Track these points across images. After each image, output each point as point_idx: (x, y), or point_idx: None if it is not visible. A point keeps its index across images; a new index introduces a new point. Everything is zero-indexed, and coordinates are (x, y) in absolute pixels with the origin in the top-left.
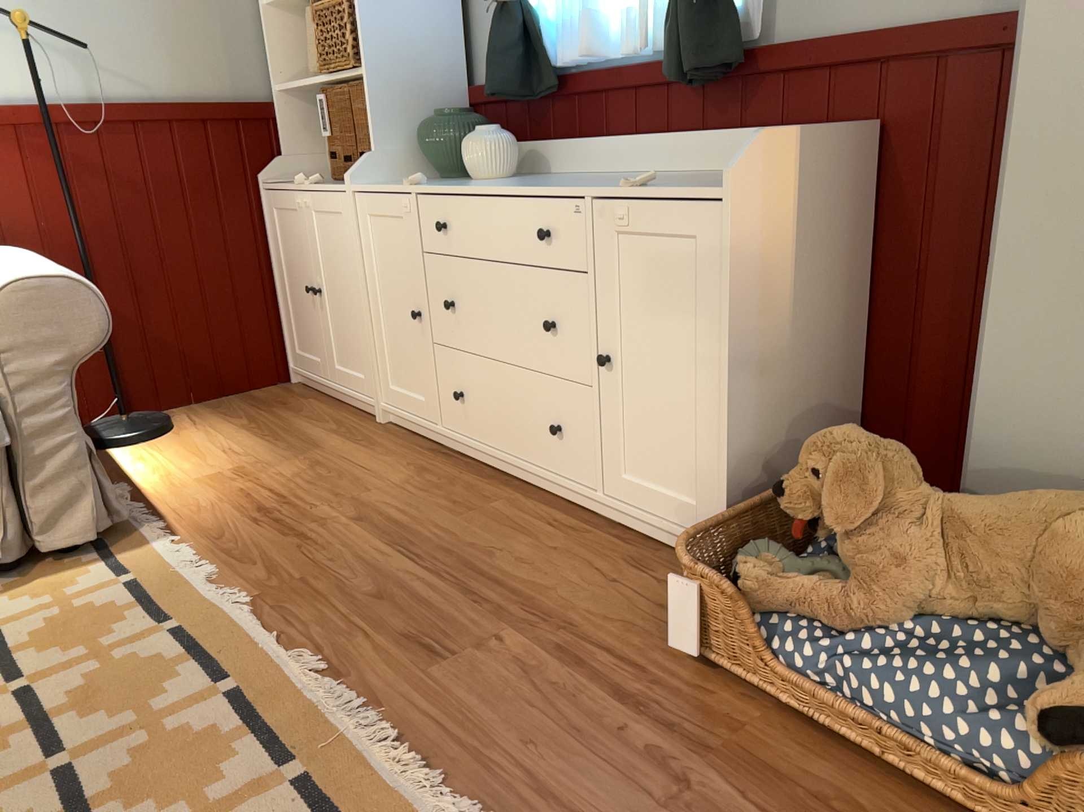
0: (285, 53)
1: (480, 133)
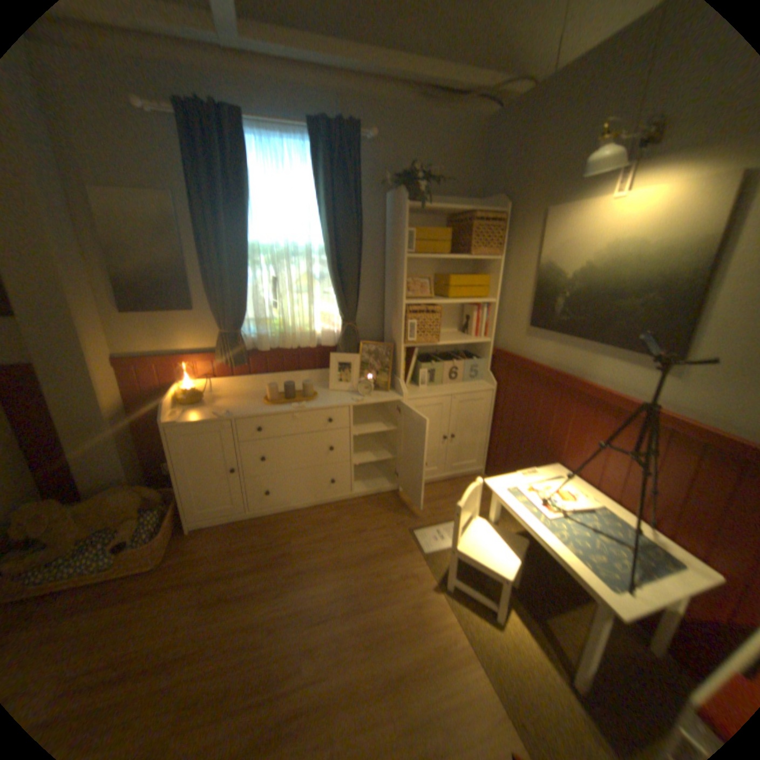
0: None
1: None
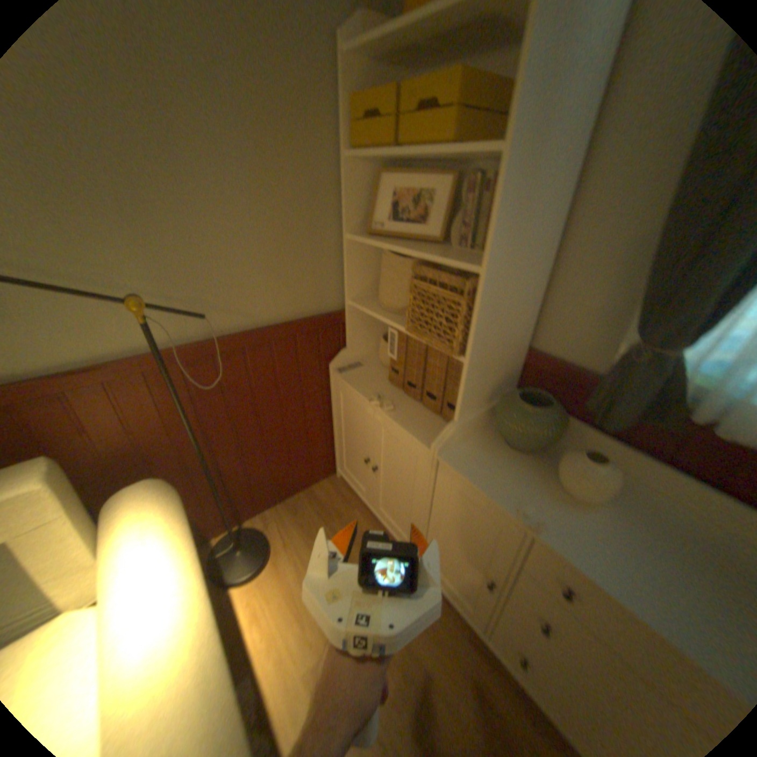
0: (360, 271)
1: (601, 470)
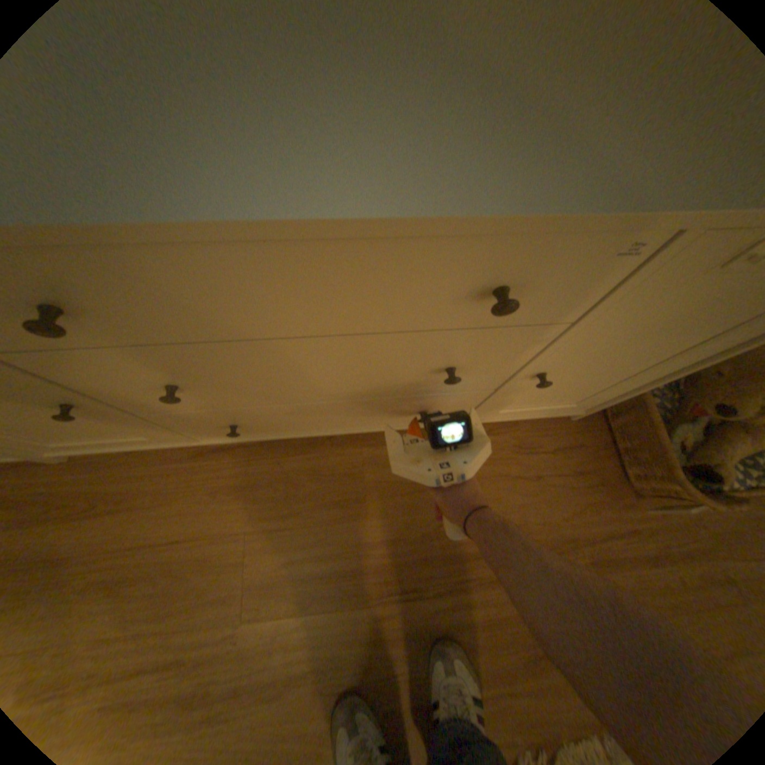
0: None
1: None
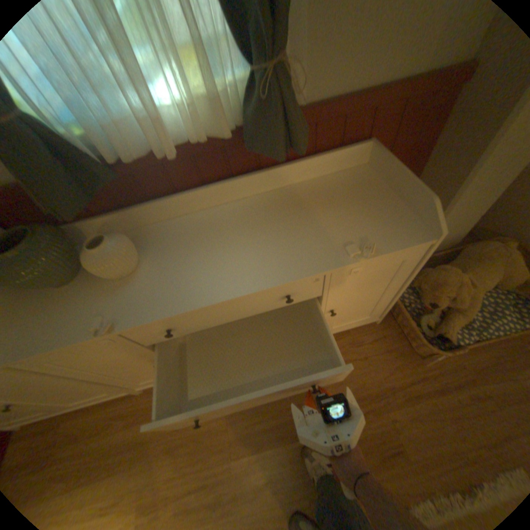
0: None
1: (101, 248)
